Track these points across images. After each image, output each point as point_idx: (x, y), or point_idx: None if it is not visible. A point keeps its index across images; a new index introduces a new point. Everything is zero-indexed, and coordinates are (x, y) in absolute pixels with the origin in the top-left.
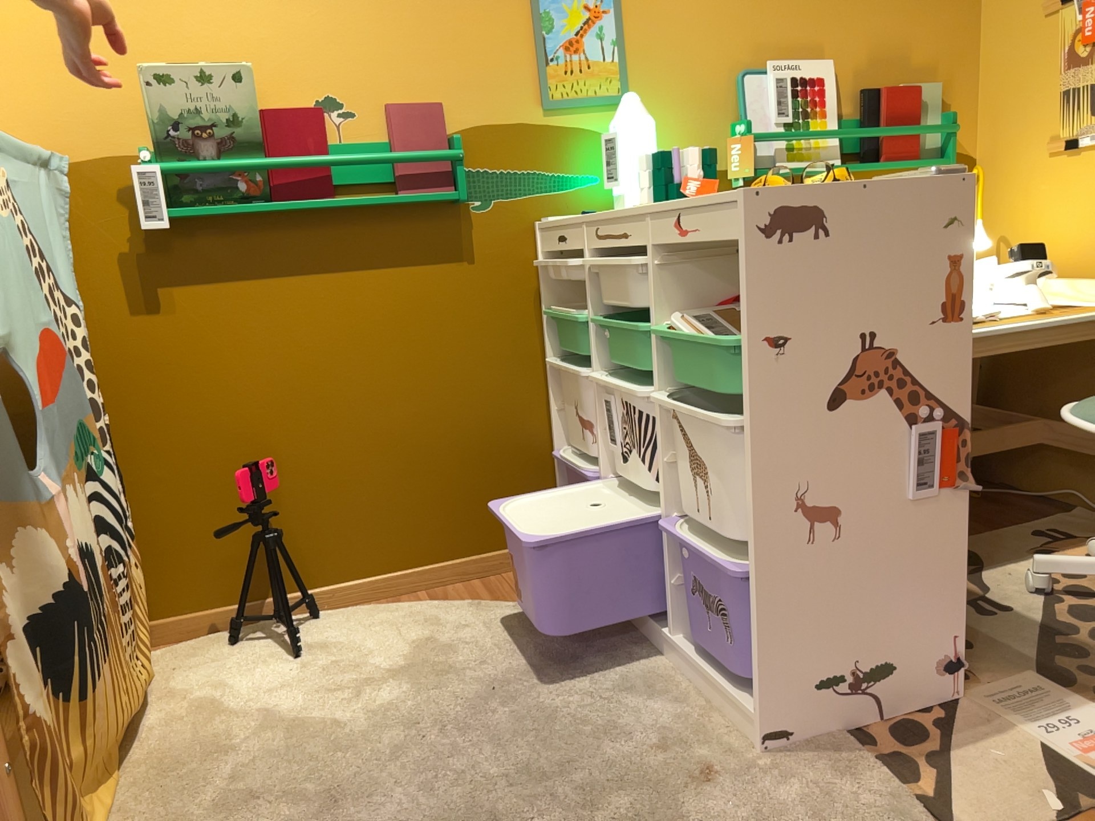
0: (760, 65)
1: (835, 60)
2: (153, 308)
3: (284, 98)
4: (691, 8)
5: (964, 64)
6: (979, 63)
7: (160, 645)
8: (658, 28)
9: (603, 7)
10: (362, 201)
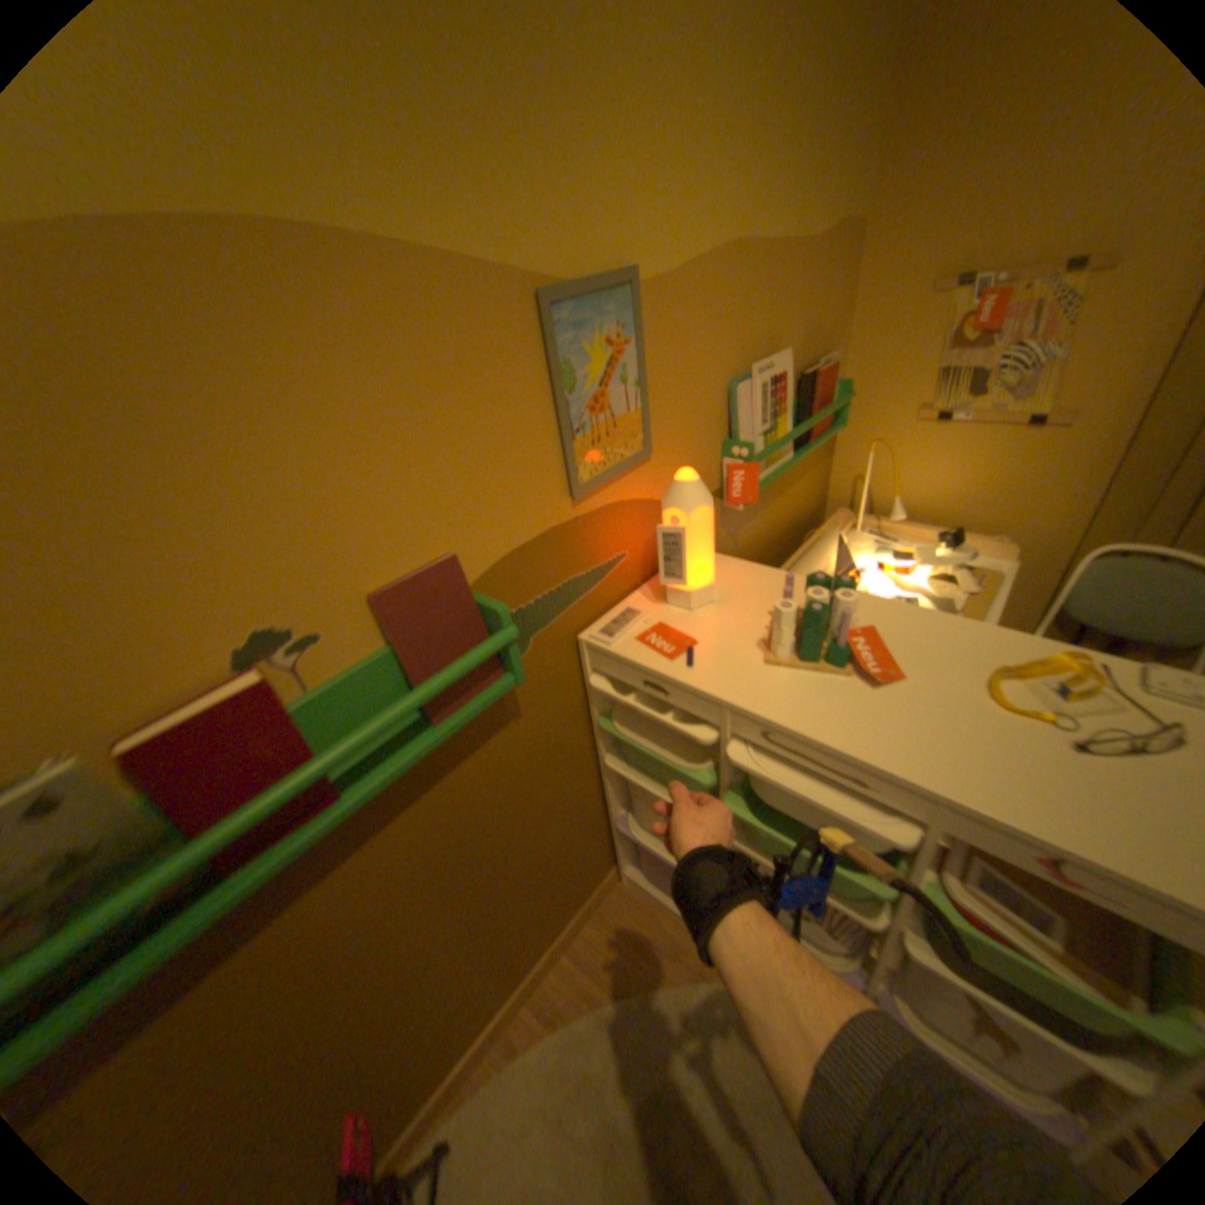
0: (744, 367)
1: (787, 344)
2: None
3: (157, 678)
4: (699, 311)
5: (847, 323)
6: (855, 320)
7: None
8: (672, 347)
9: (625, 332)
10: (392, 774)
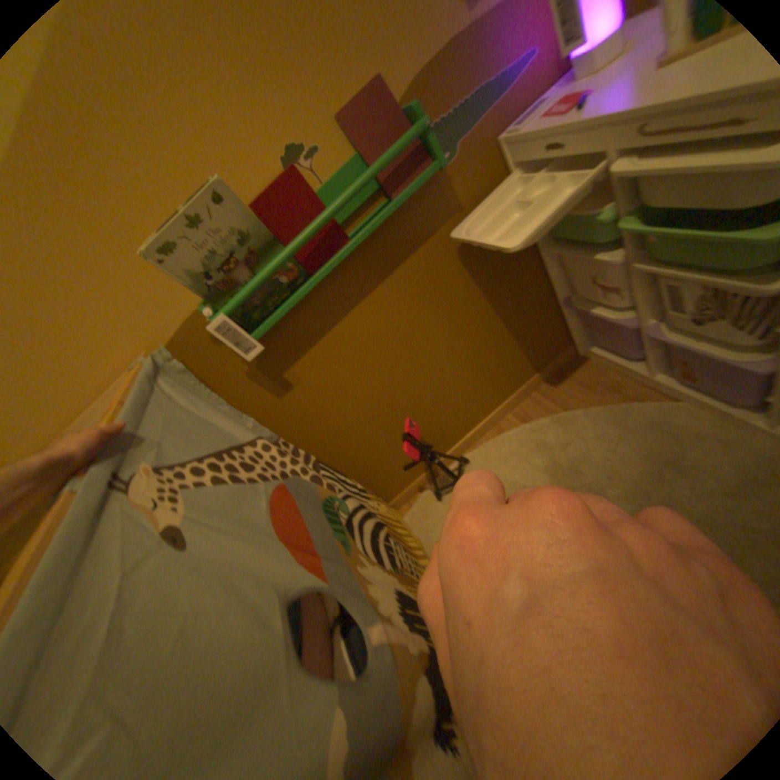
0: None
1: None
2: (287, 389)
3: (254, 177)
4: None
5: None
6: None
7: (403, 510)
8: None
9: None
10: (371, 228)
